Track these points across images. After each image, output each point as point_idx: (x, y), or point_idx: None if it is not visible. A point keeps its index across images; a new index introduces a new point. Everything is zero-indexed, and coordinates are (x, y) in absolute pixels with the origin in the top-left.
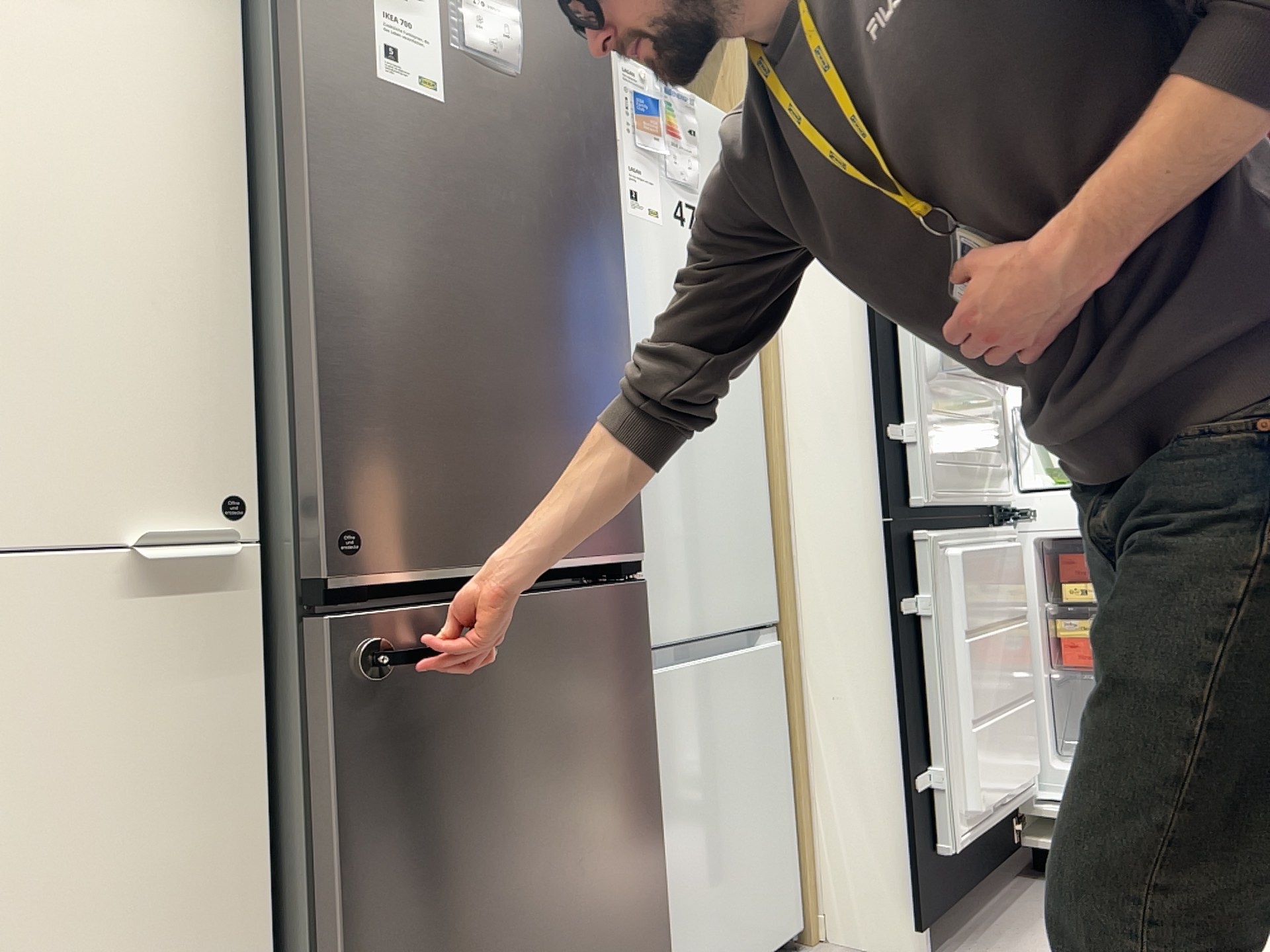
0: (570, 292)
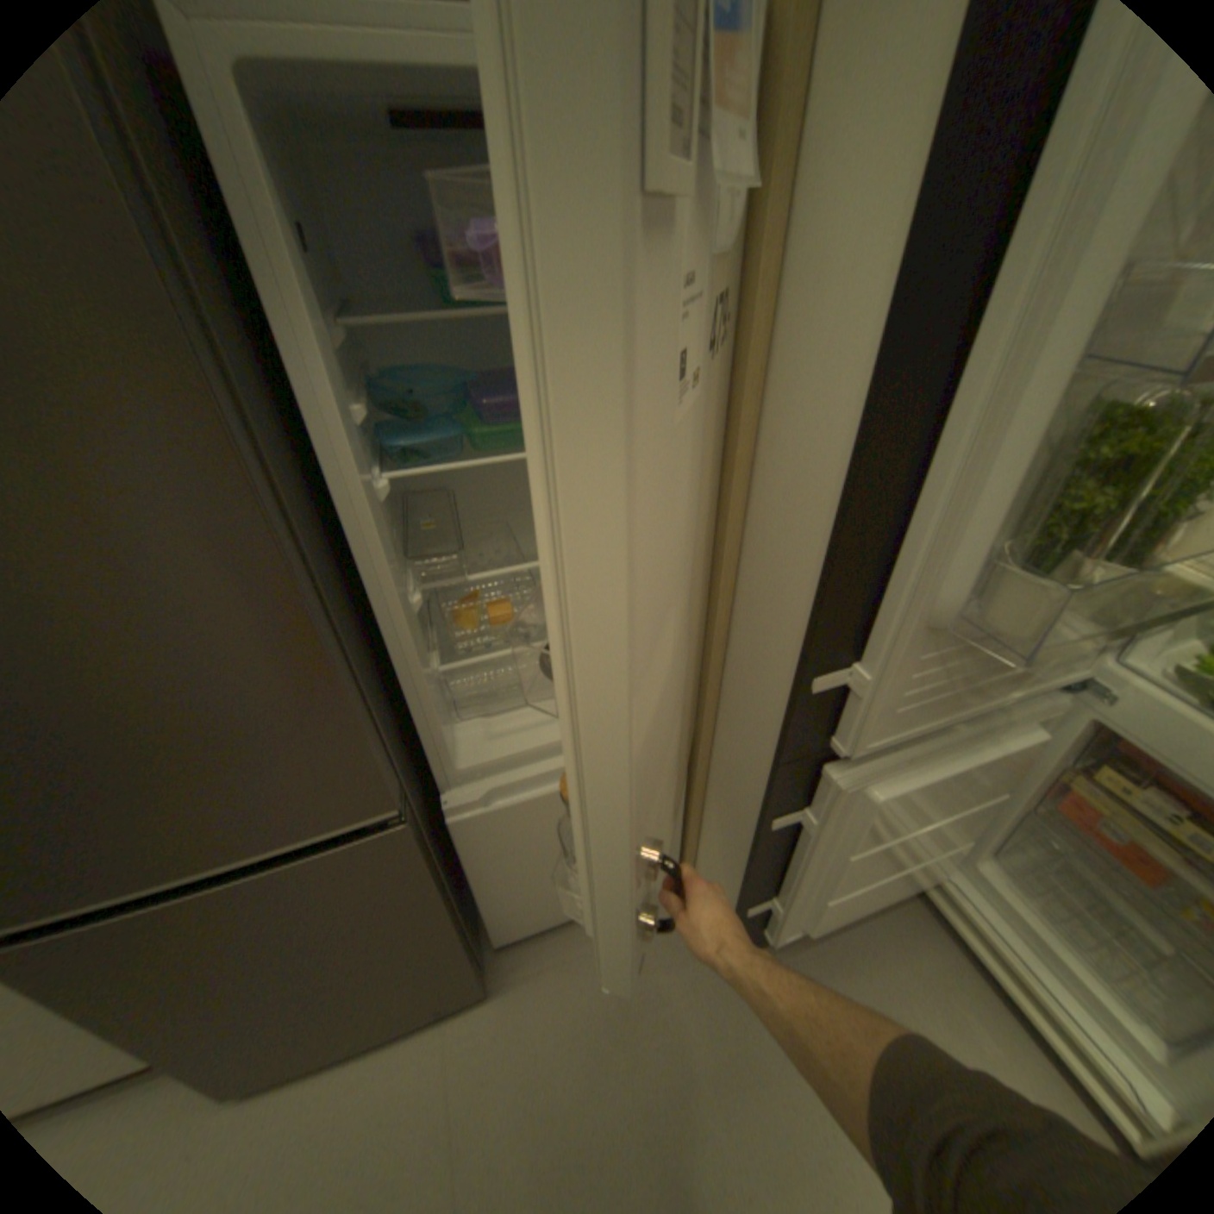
0: (150, 632)
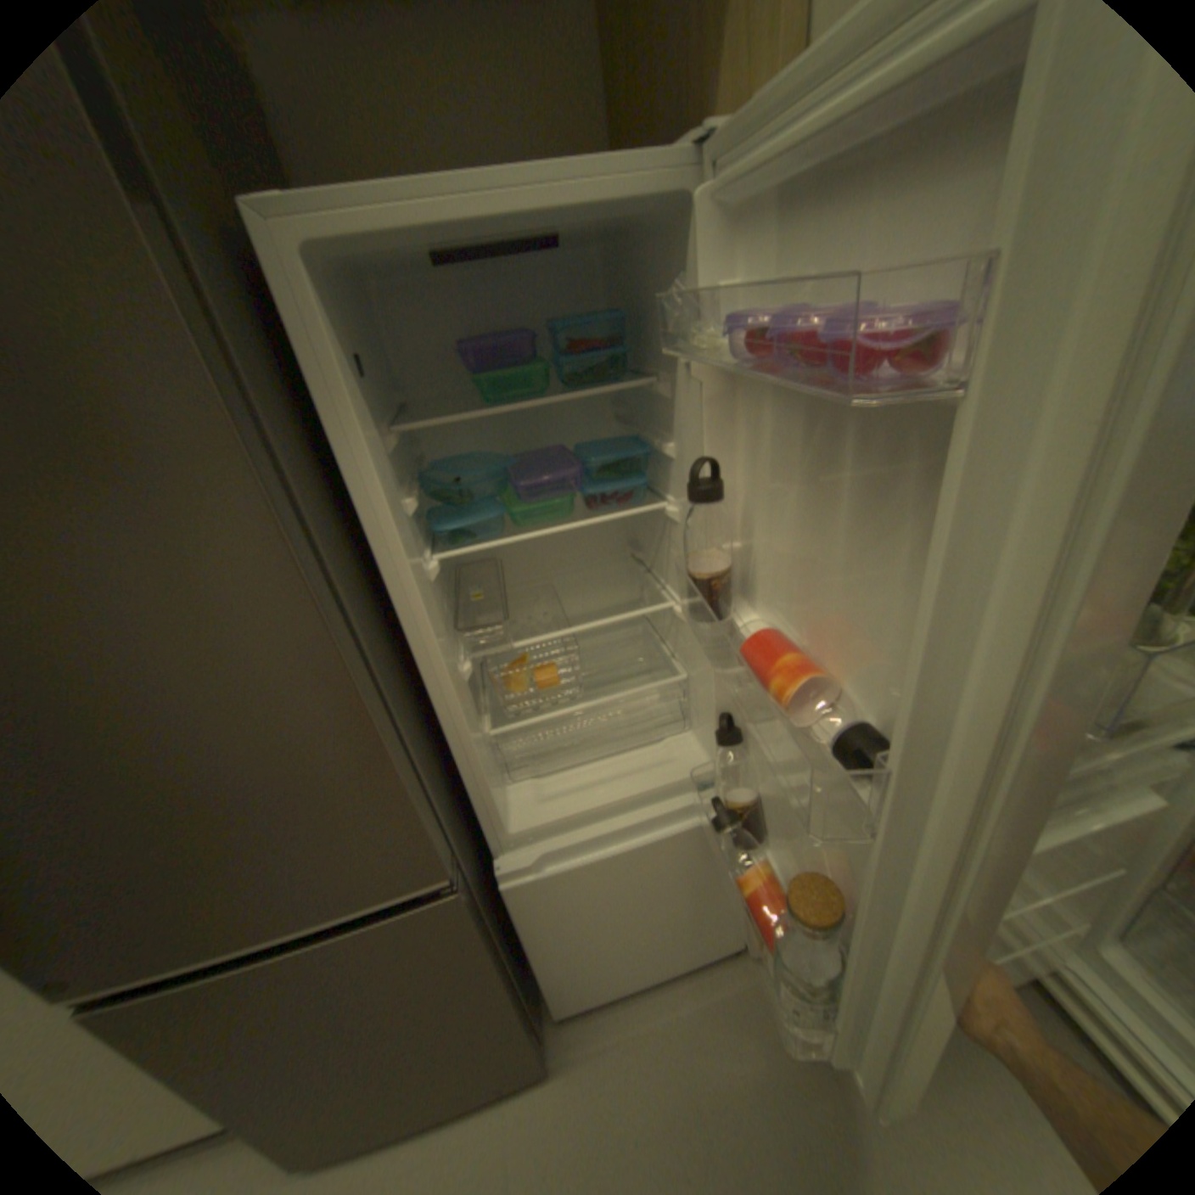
0: (224, 722)
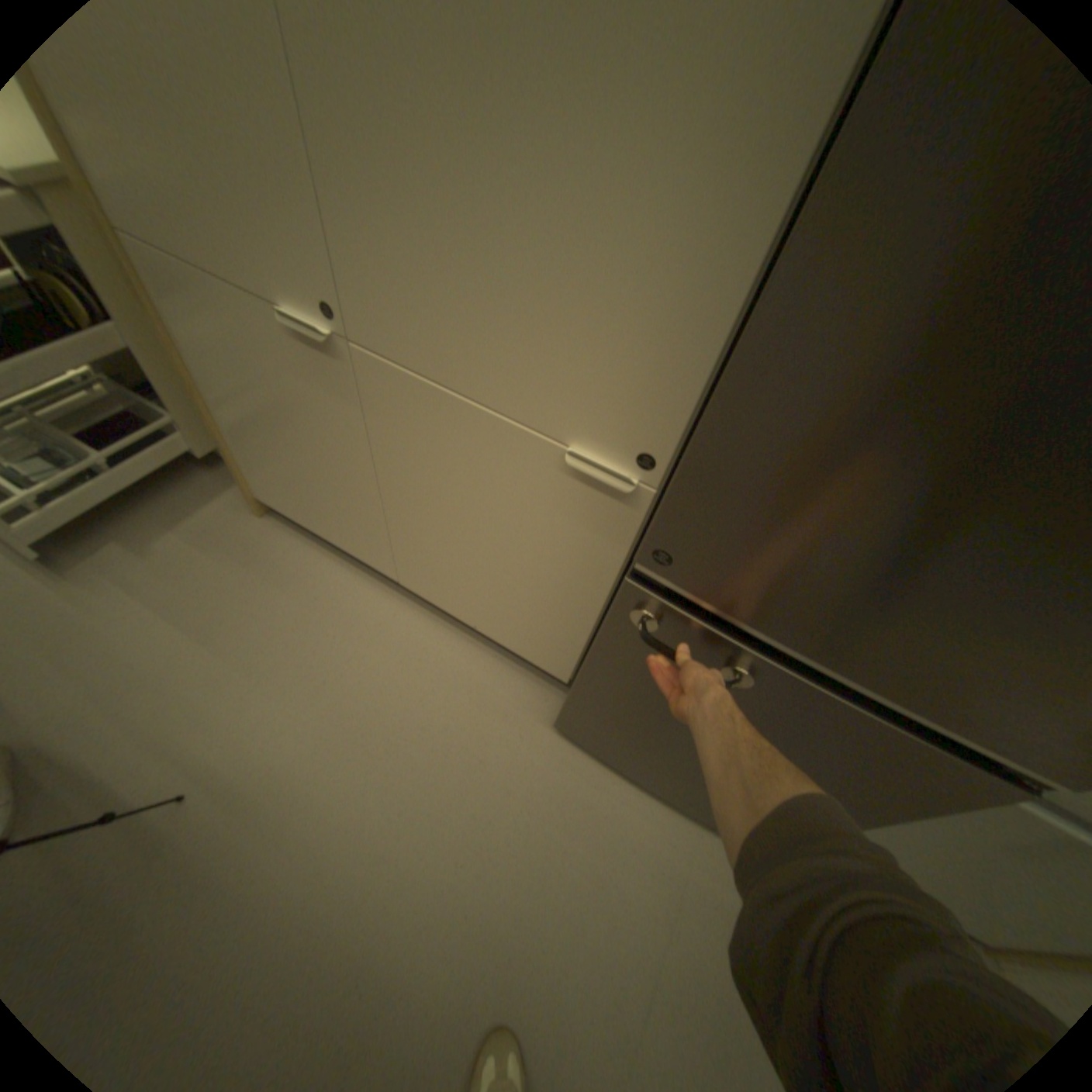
0: None
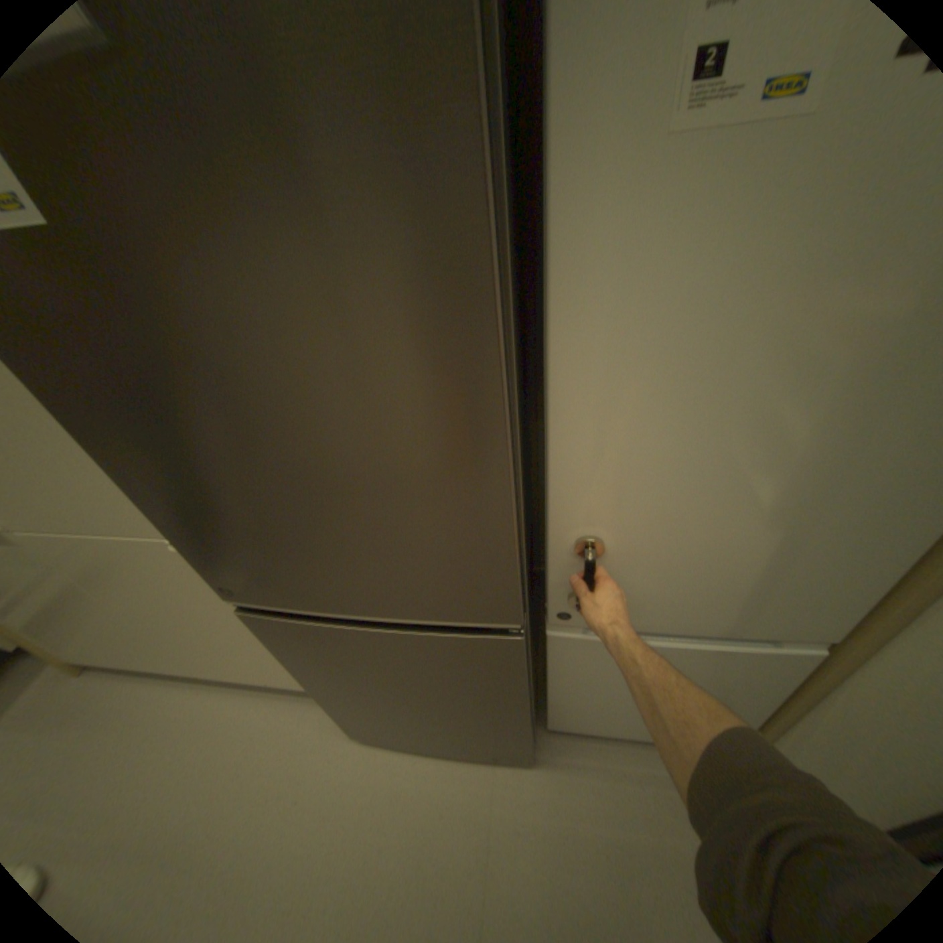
0: (370, 428)
